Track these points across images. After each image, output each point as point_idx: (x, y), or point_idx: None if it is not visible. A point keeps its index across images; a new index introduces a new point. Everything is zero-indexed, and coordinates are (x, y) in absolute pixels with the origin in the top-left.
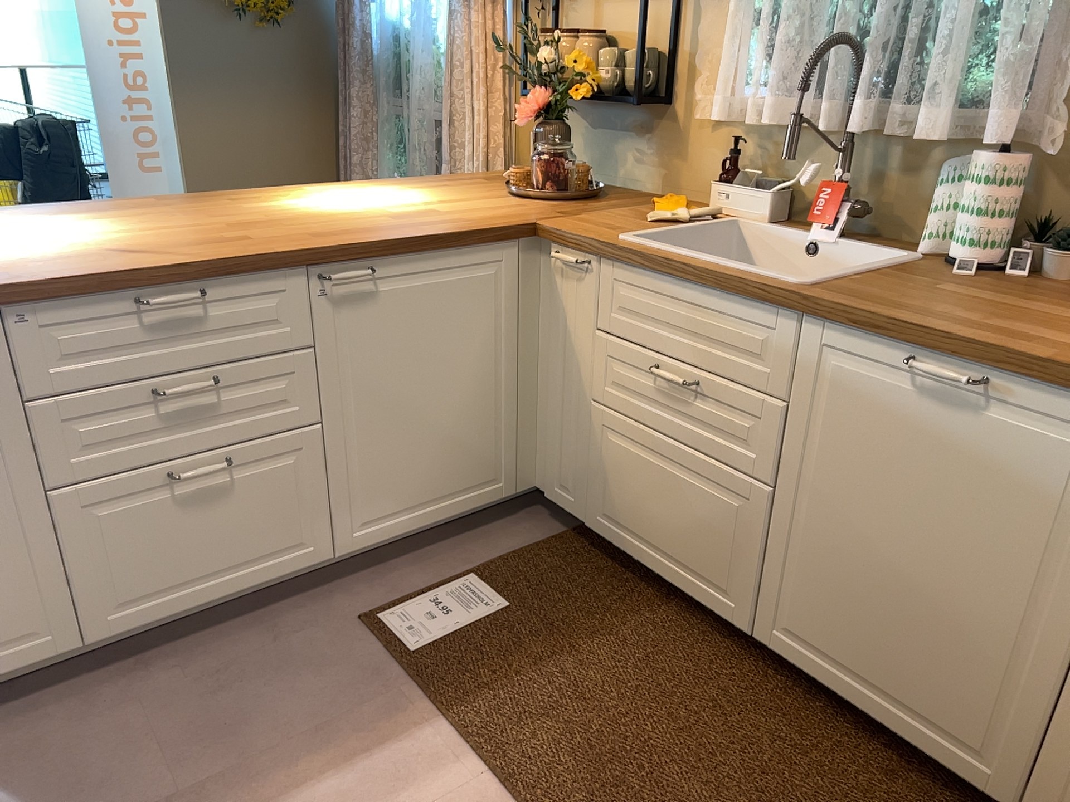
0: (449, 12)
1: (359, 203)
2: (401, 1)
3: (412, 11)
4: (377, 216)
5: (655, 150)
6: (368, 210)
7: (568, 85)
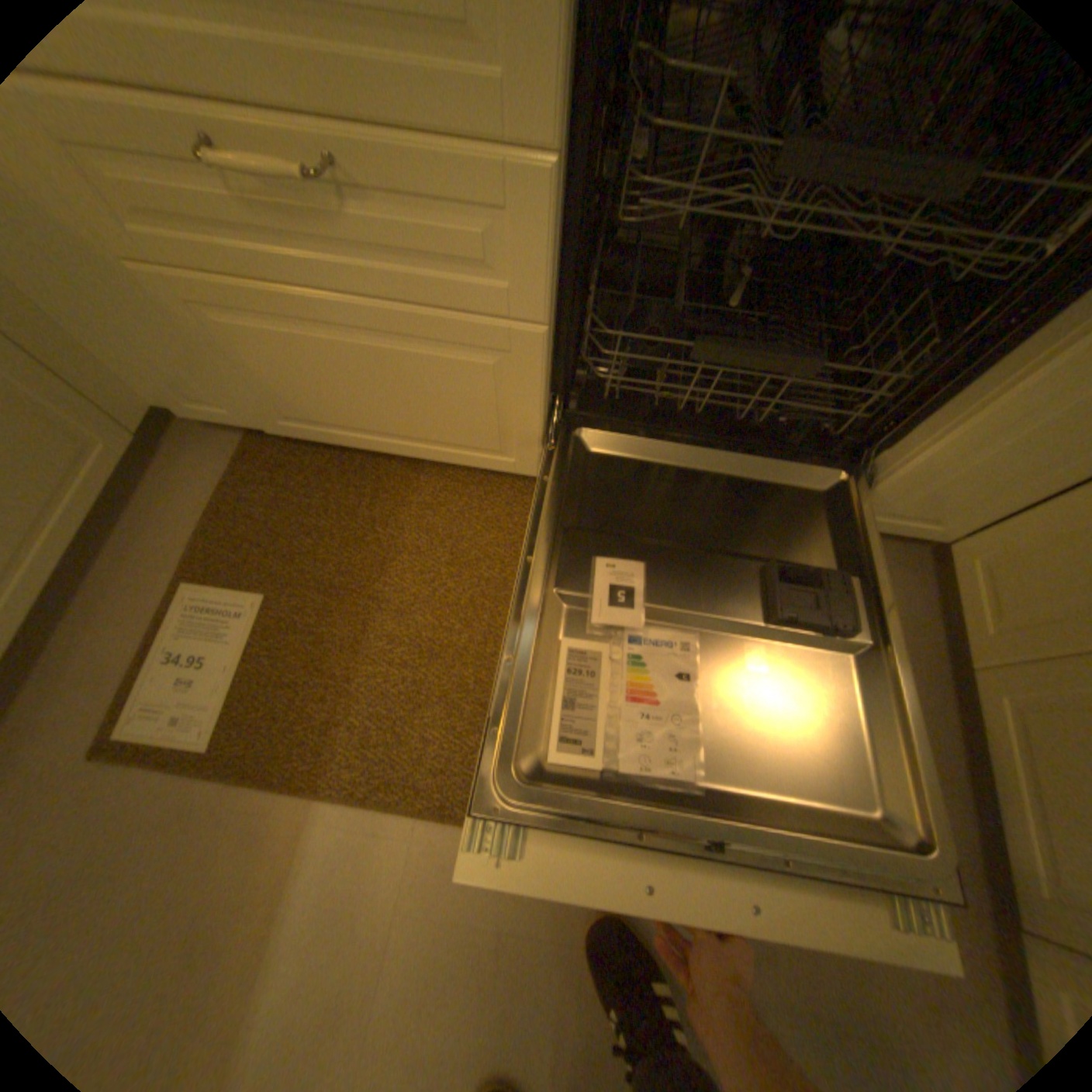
0: None
1: None
2: None
3: None
4: None
5: None
6: None
7: None
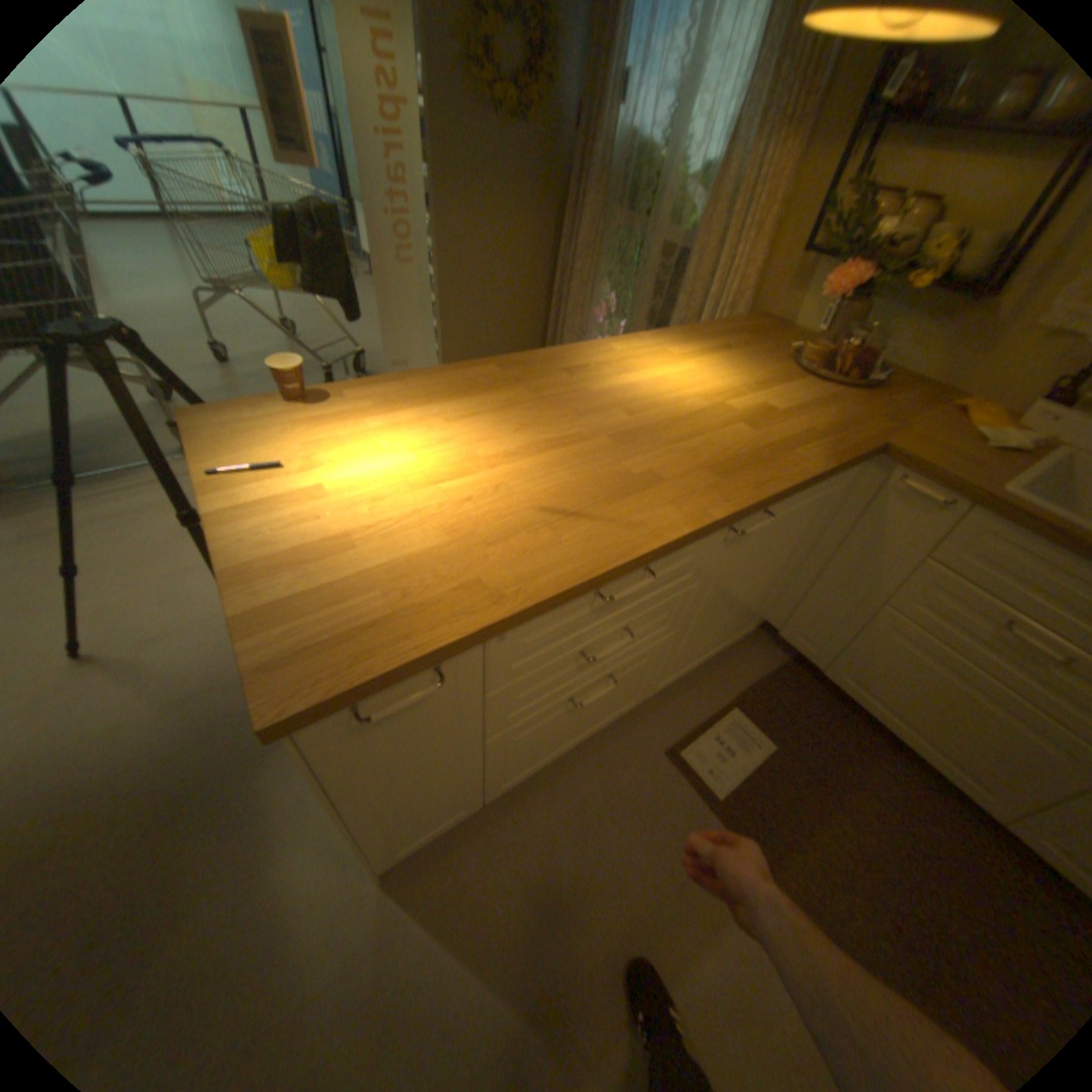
0: (733, 132)
1: (688, 385)
2: (656, 104)
3: (667, 117)
4: (733, 420)
5: (953, 335)
6: (710, 402)
7: (906, 262)
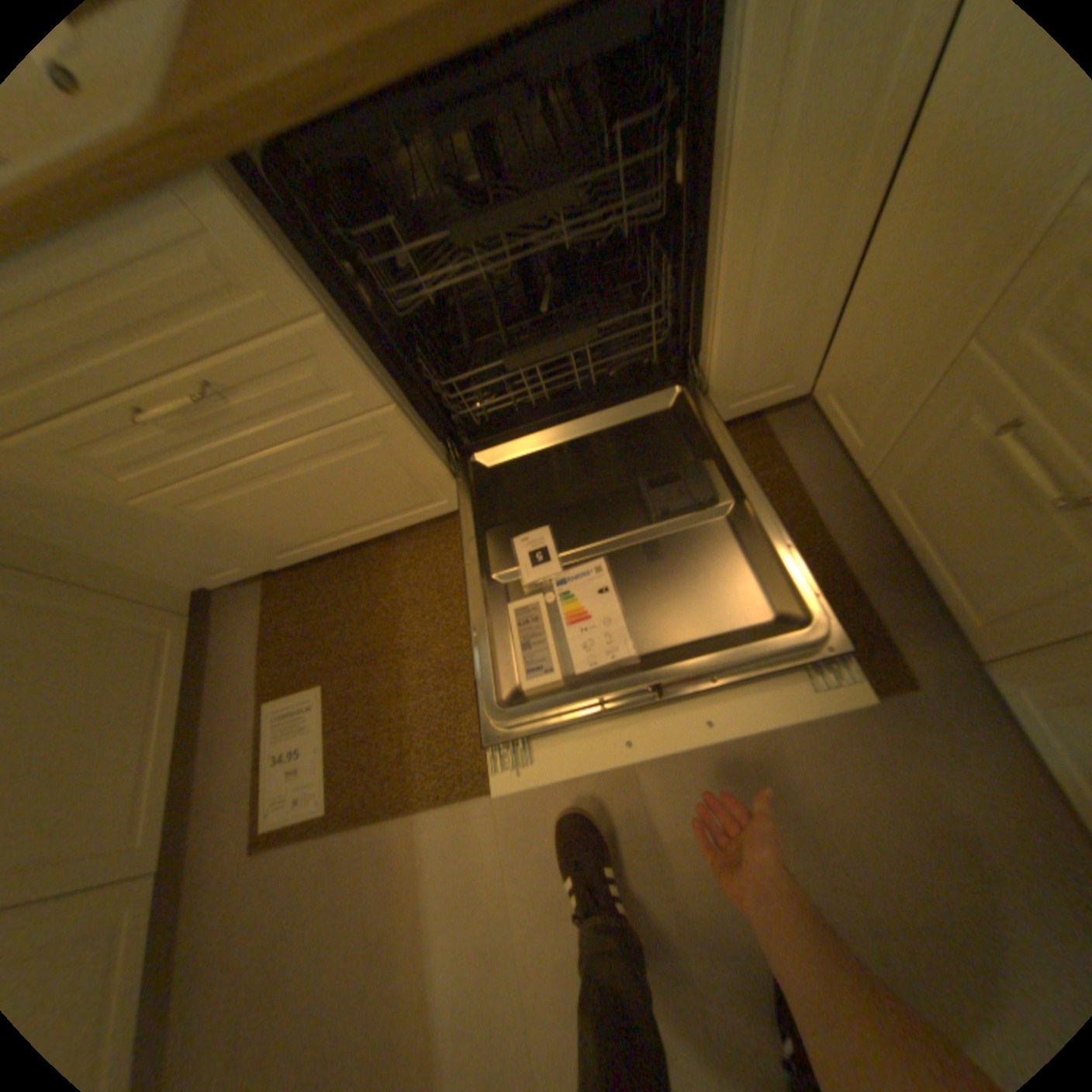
0: None
1: None
2: None
3: None
4: None
5: None
6: None
7: None
